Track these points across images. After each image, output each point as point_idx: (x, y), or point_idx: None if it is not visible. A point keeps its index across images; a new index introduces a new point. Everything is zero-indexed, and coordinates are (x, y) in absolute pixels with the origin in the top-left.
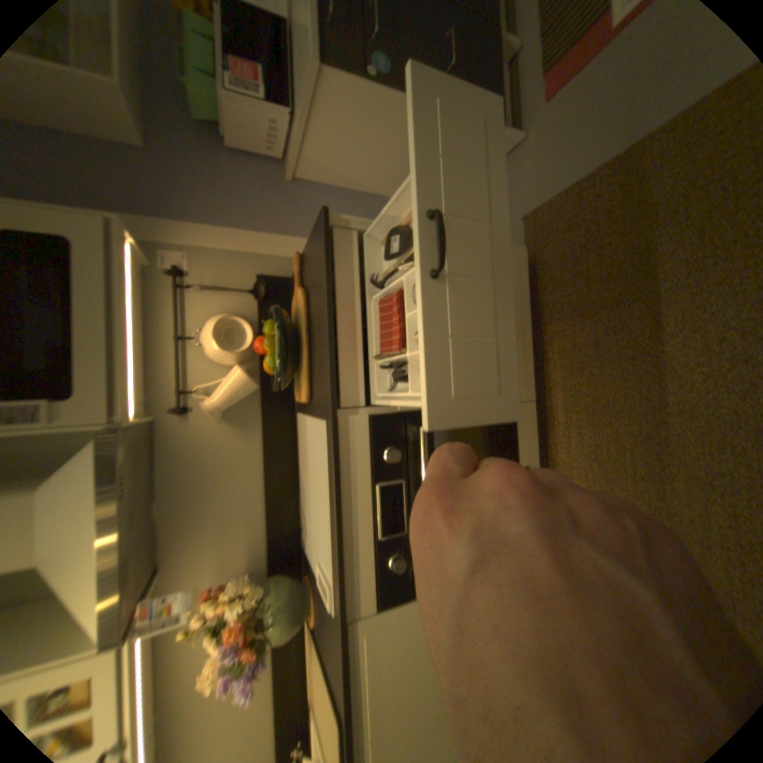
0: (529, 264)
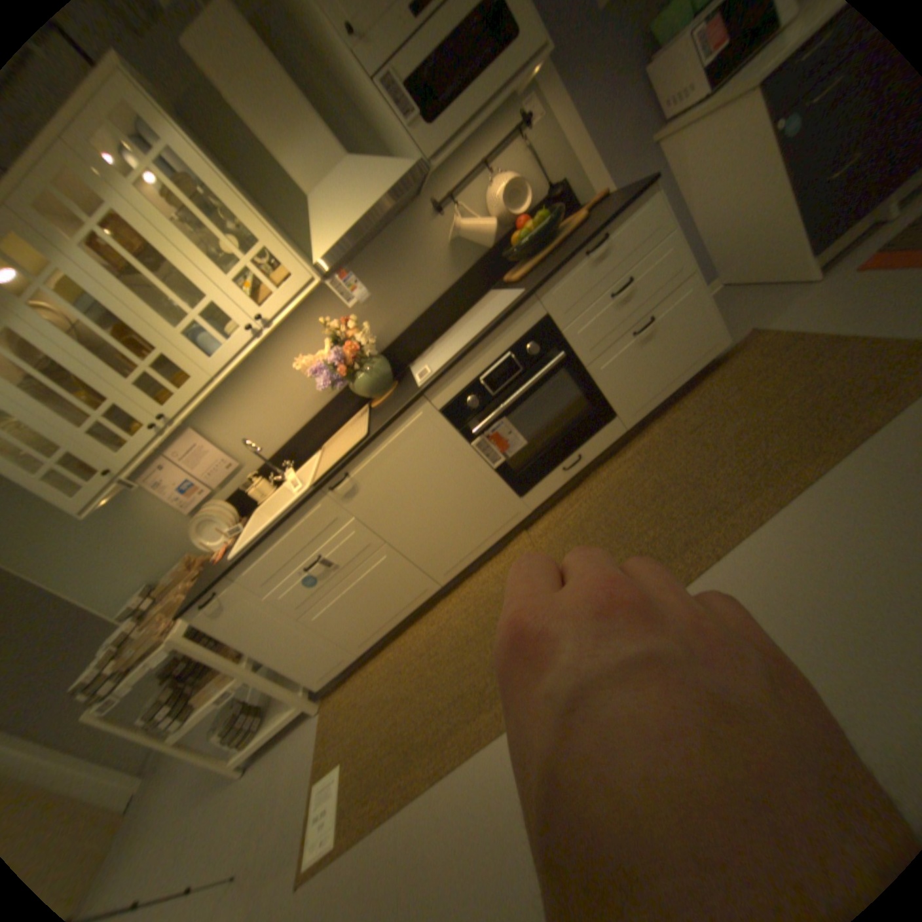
0: (721, 352)
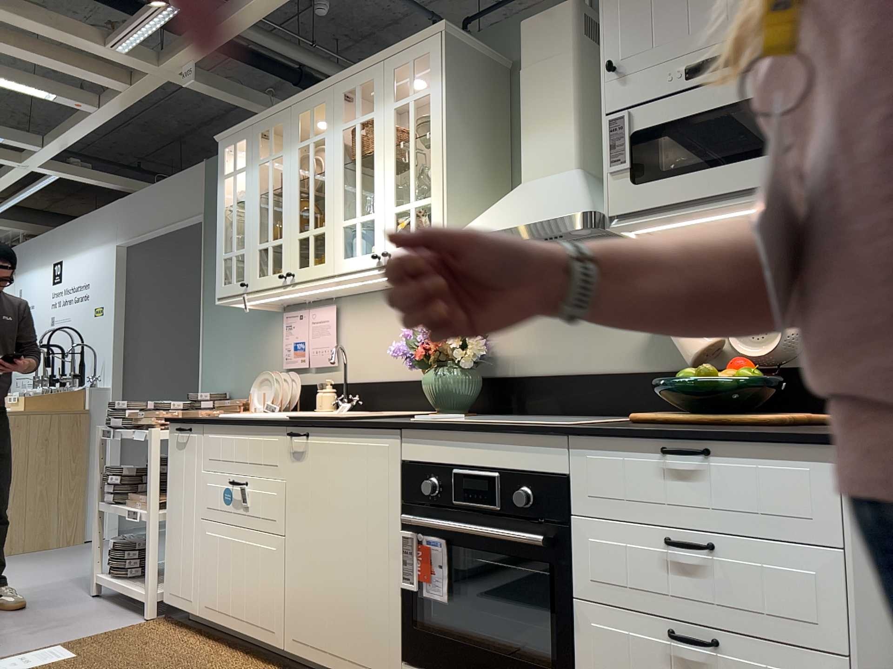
0: None
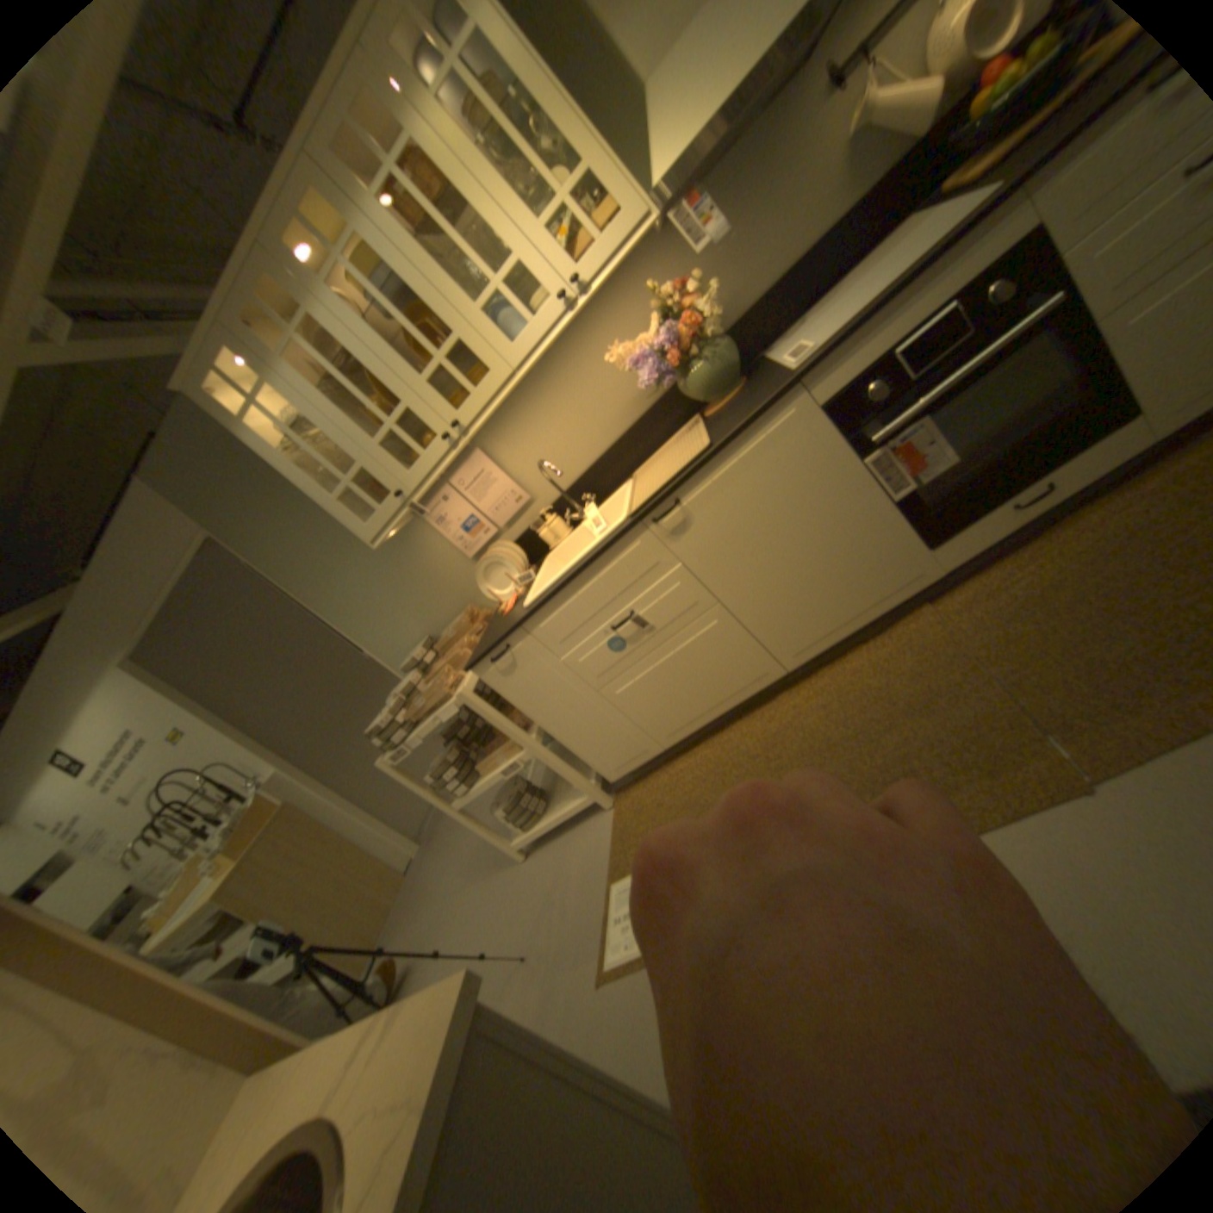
0: None
